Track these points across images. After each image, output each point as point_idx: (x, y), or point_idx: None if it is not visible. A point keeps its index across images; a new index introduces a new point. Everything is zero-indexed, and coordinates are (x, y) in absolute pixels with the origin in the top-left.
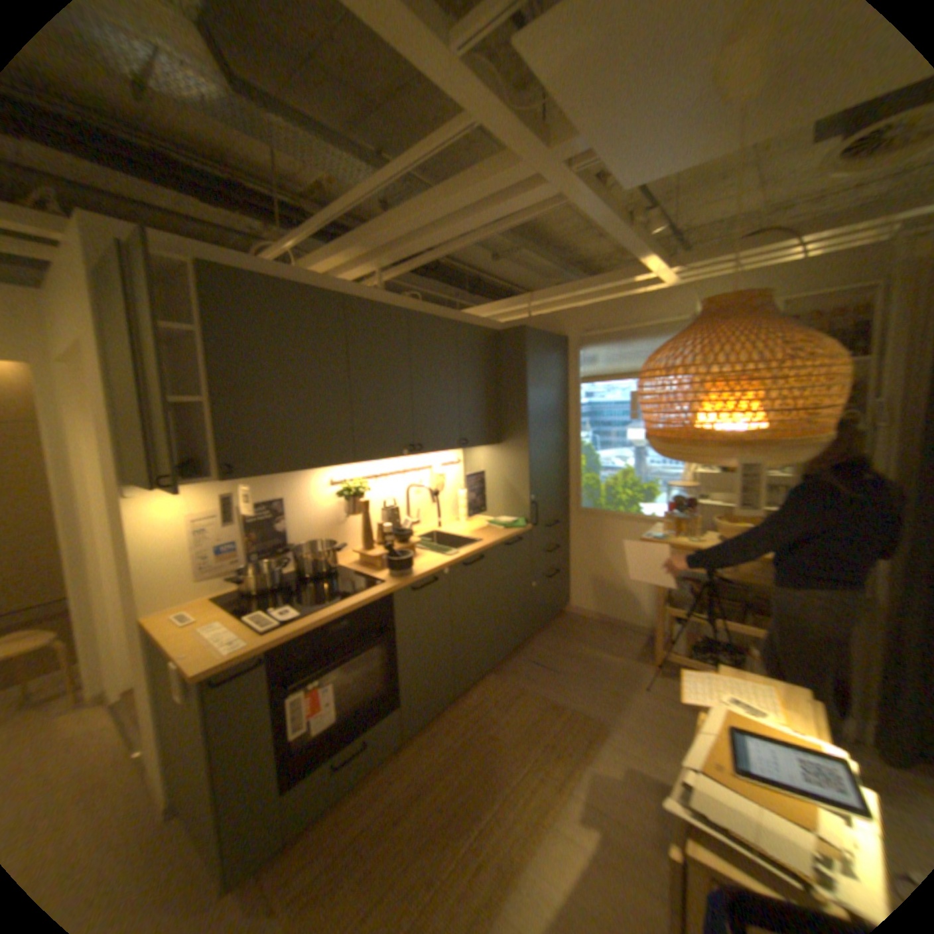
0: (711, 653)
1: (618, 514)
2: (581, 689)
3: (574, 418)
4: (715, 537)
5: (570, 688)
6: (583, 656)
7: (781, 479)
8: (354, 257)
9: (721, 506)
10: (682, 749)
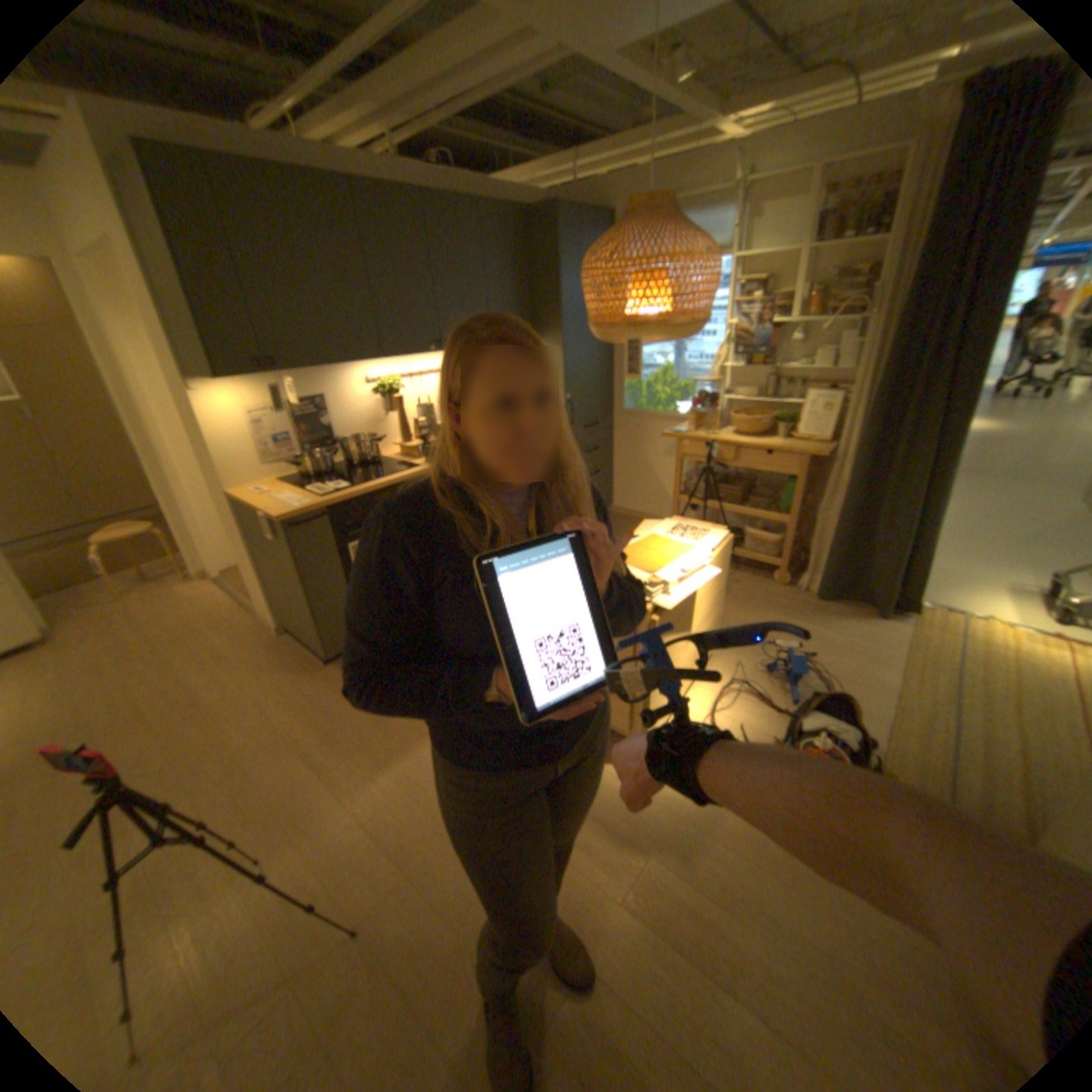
0: None
1: (656, 415)
2: None
3: None
4: (732, 431)
5: None
6: None
7: (800, 371)
8: (360, 116)
9: (747, 401)
10: None
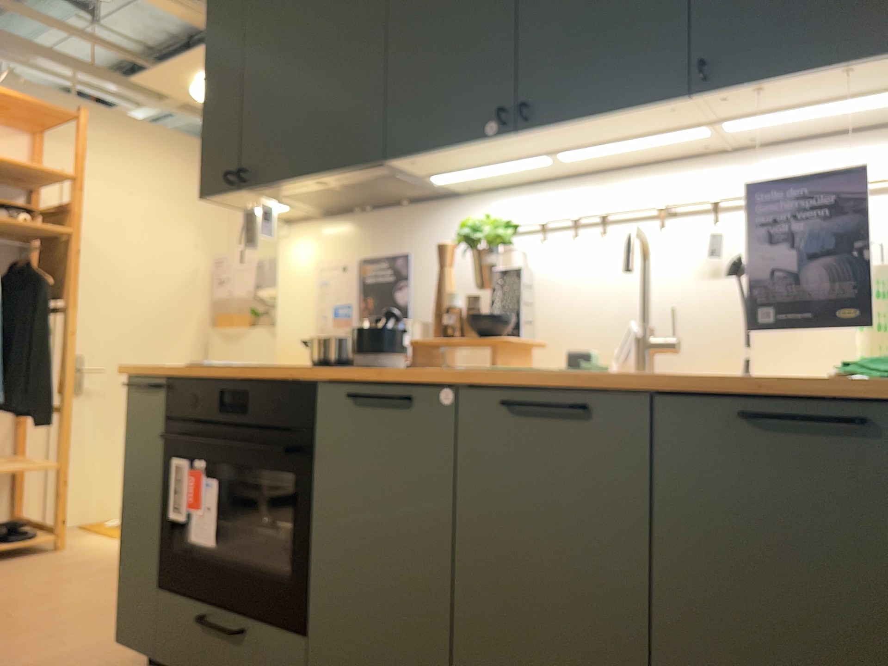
0: None
1: None
2: None
3: None
4: None
5: None
6: None
7: None
8: None
9: None
10: None
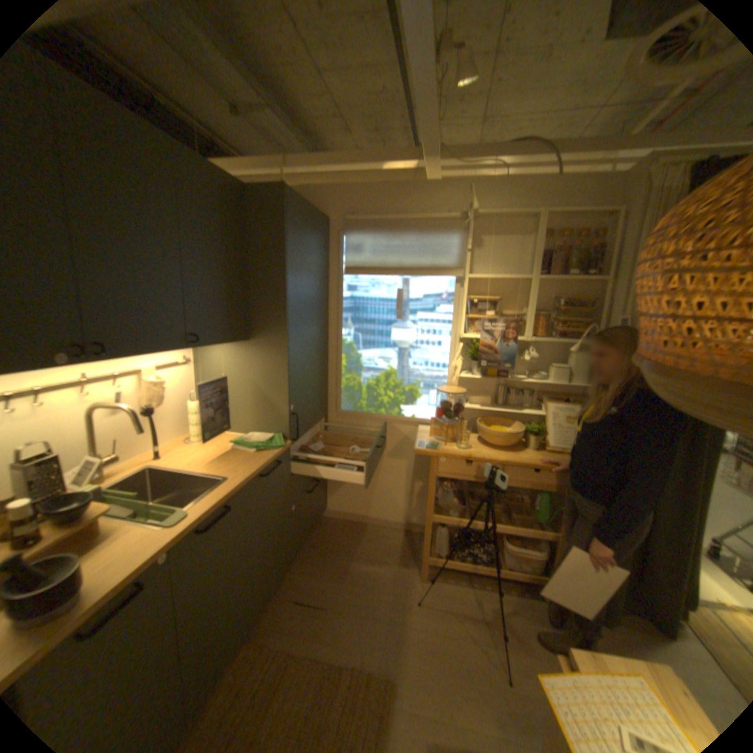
0: (468, 549)
1: (380, 417)
2: (356, 627)
3: (336, 313)
4: (476, 440)
5: (343, 631)
6: (350, 575)
7: (525, 383)
8: None
9: (475, 407)
10: (469, 681)
